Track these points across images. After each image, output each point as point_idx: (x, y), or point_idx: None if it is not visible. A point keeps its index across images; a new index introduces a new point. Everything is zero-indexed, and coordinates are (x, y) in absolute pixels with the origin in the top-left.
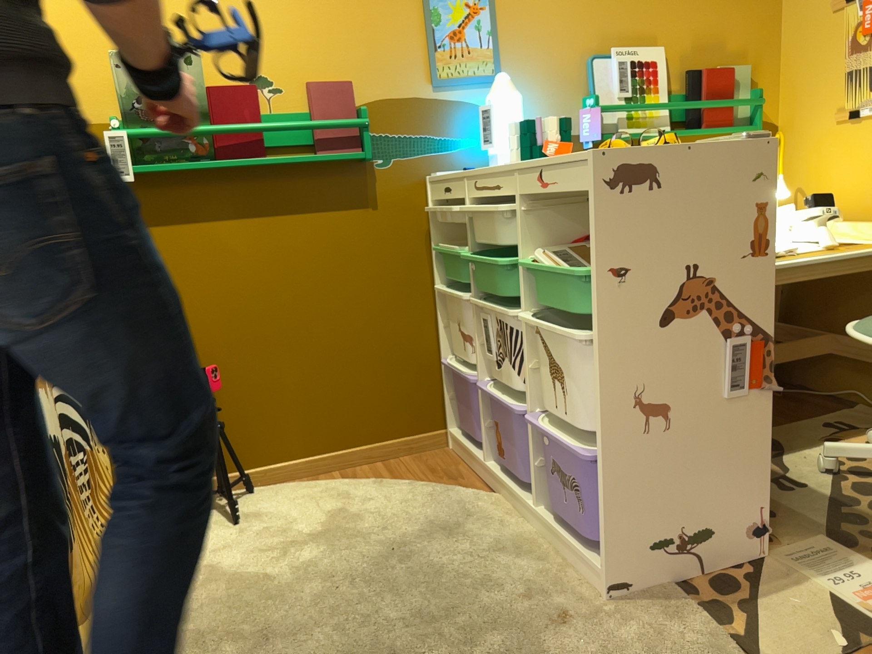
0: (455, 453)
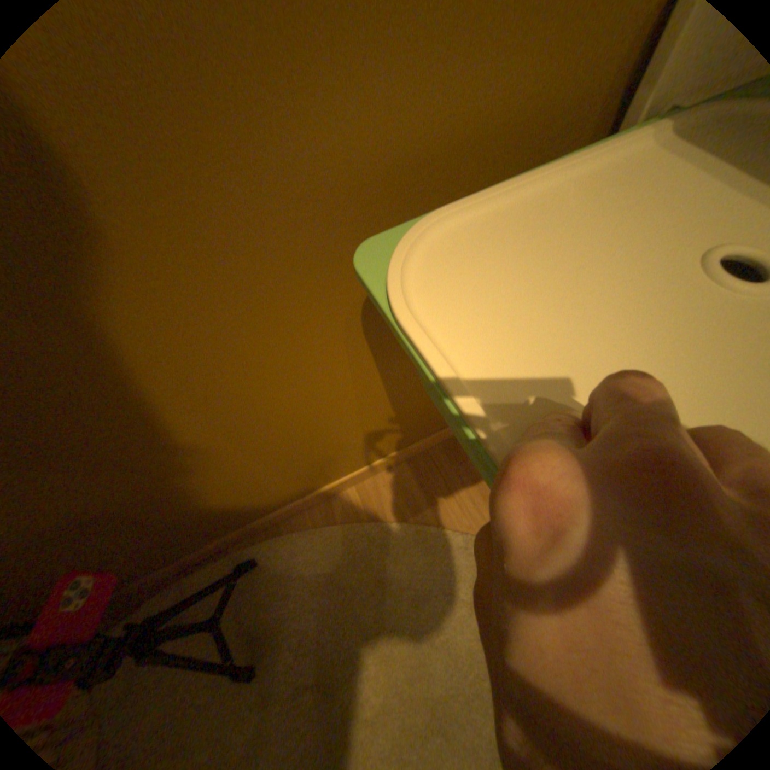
0: None
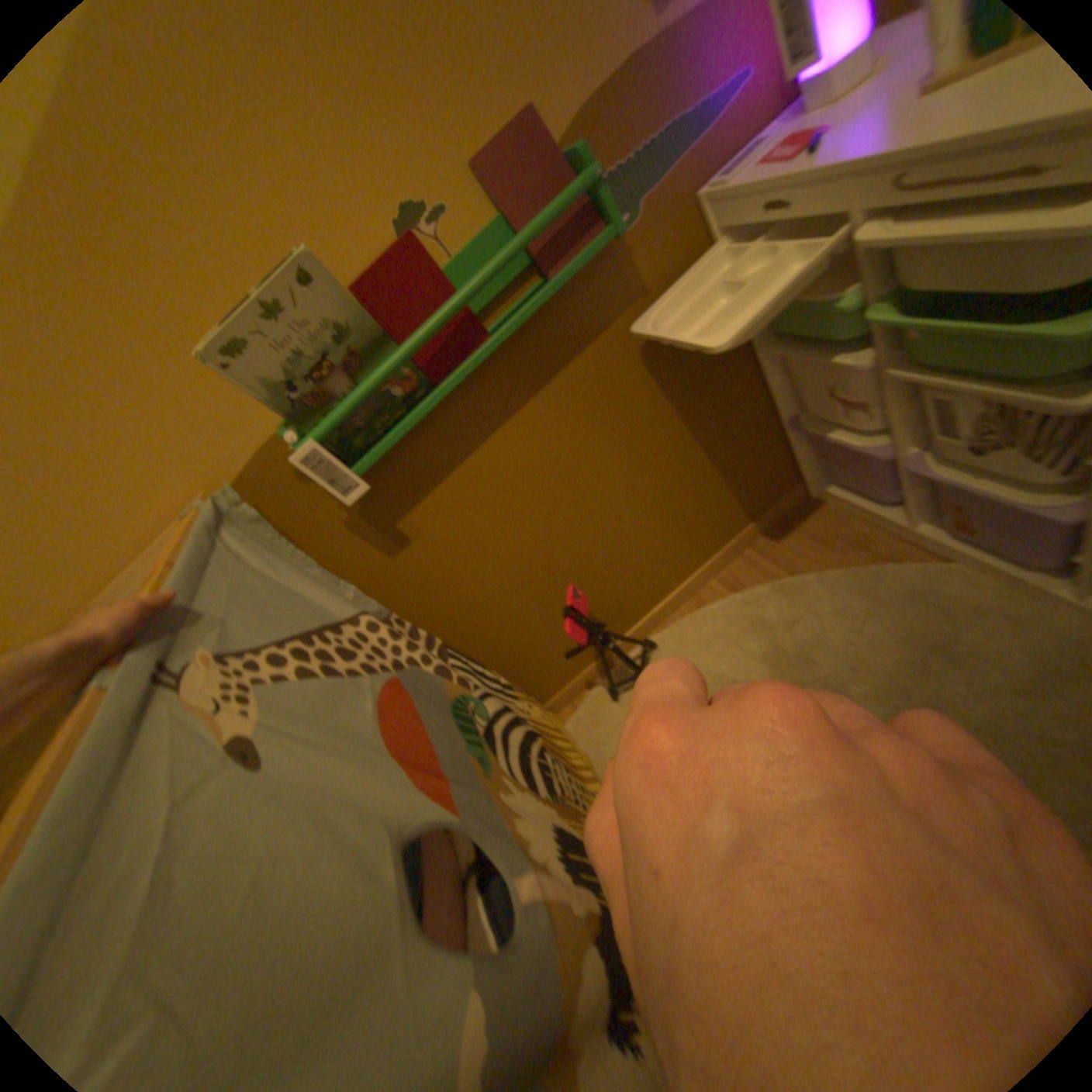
0: (829, 504)
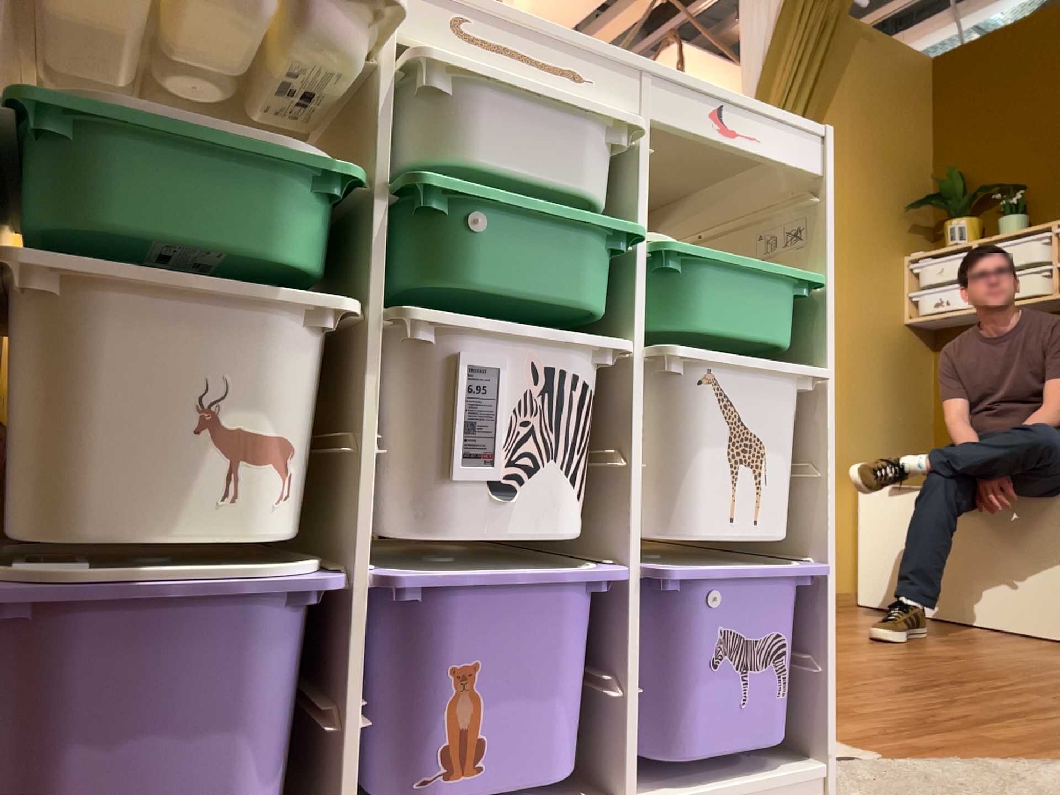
0: None
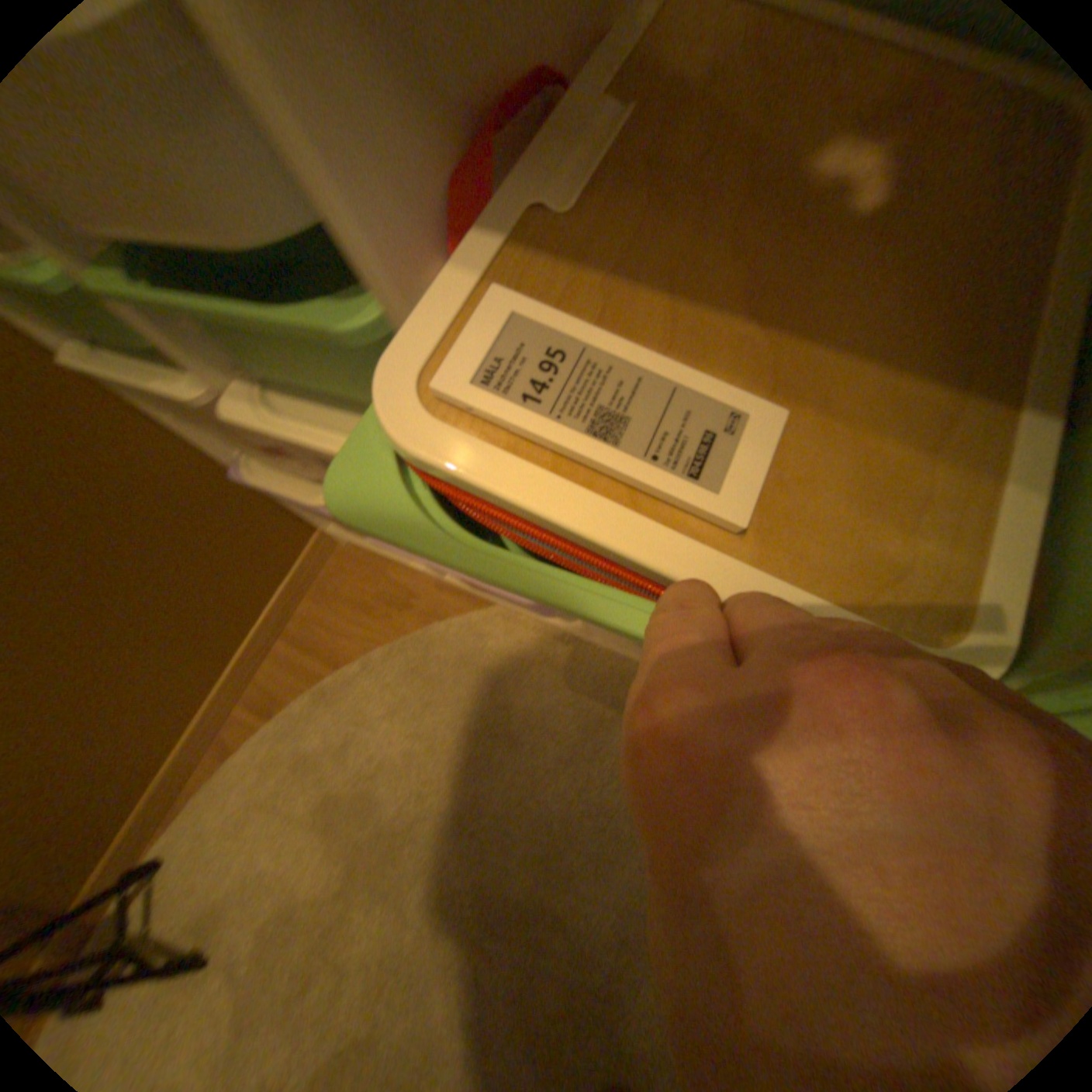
0: (363, 552)
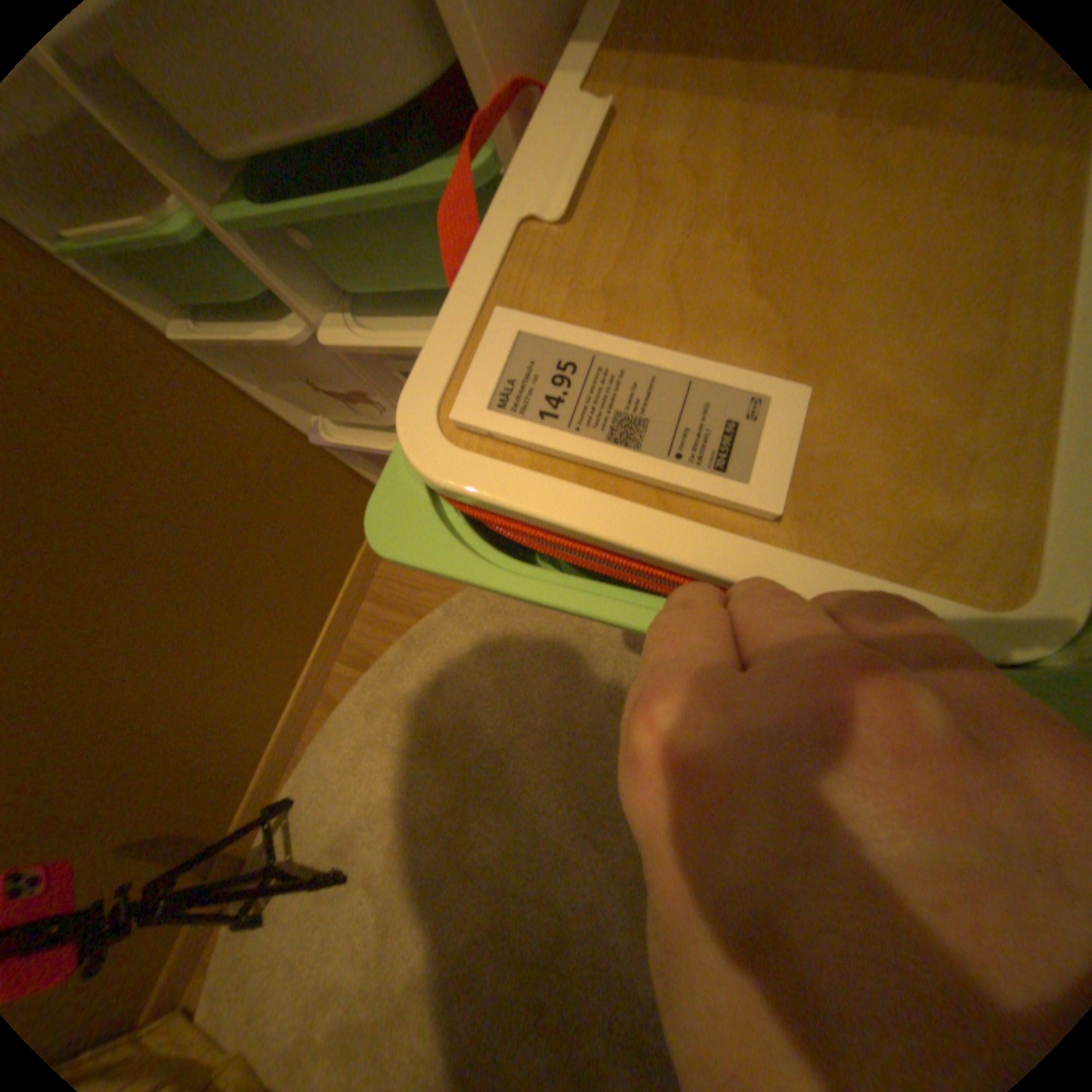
0: None
